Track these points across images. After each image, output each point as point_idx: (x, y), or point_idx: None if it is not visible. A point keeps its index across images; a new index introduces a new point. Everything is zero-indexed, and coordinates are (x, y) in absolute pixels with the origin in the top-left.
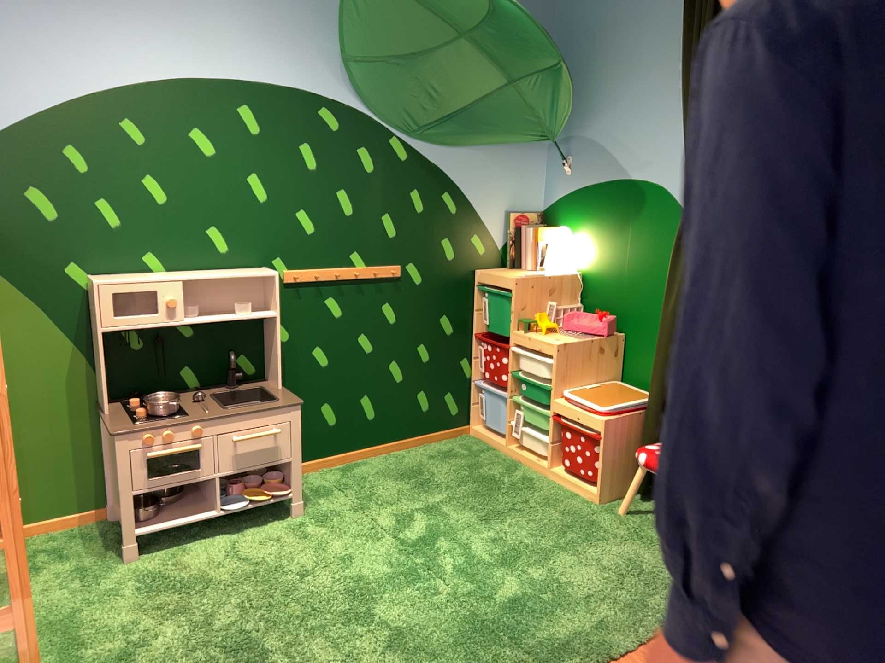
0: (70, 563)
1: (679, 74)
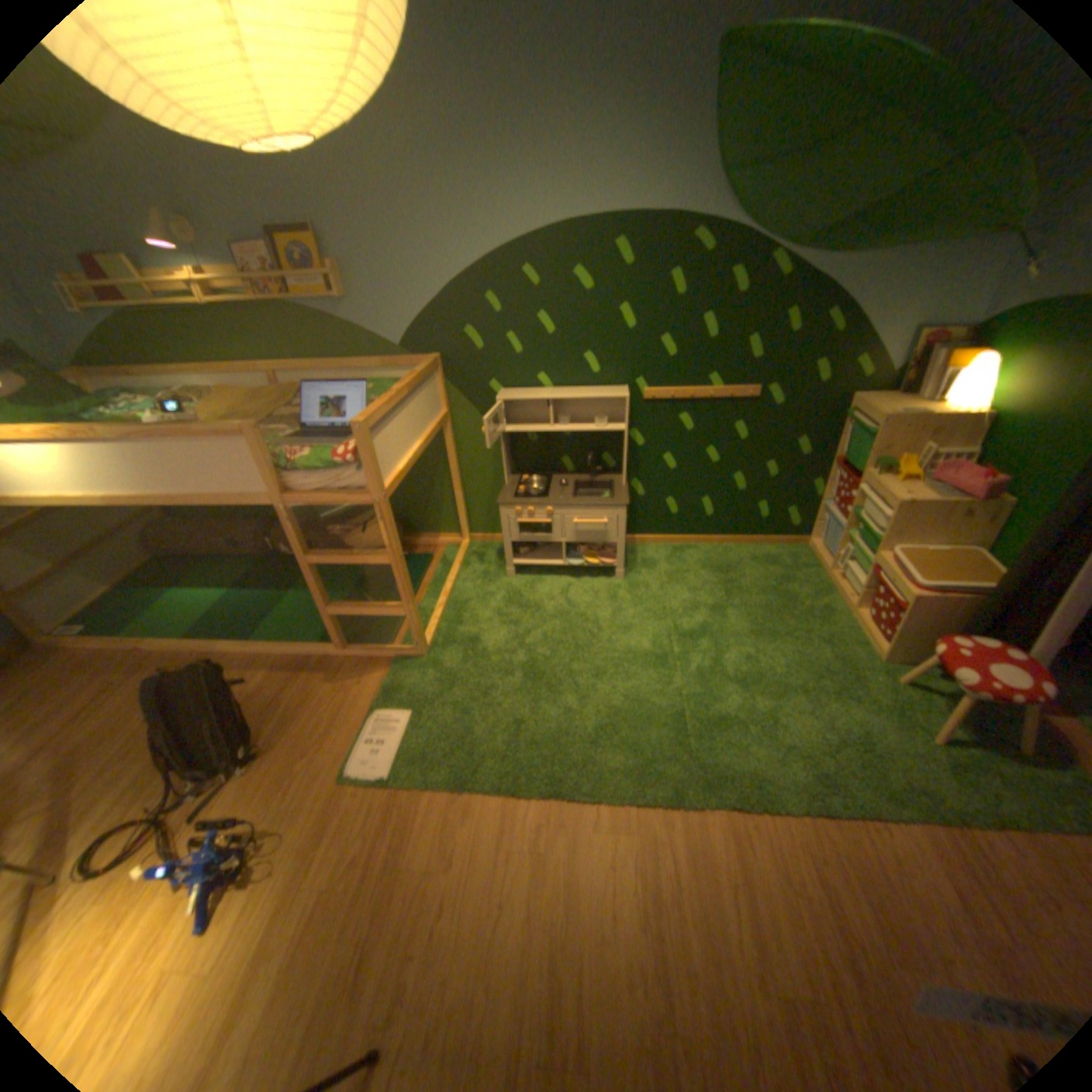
0: (483, 567)
1: None
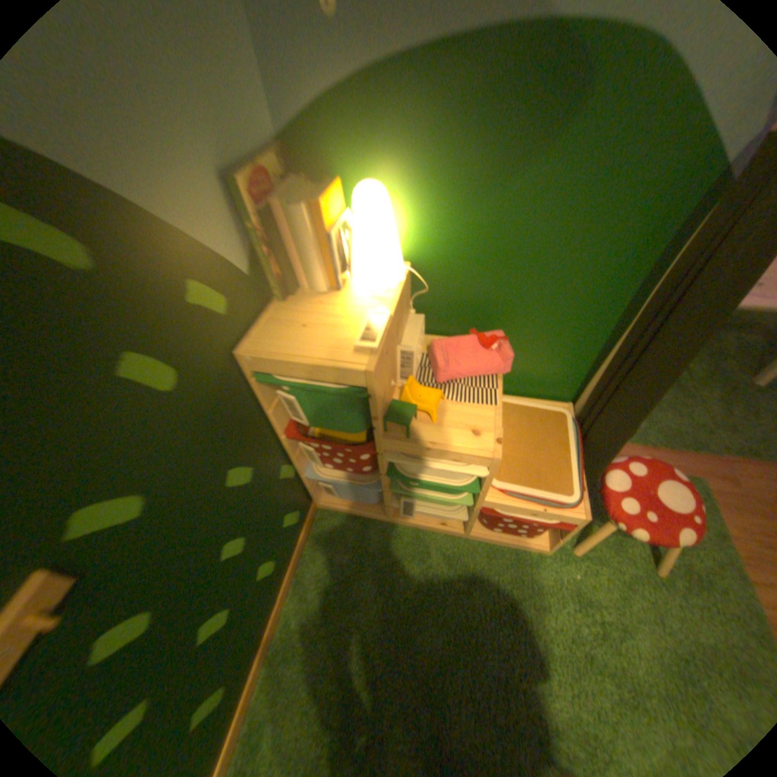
0: None
1: None
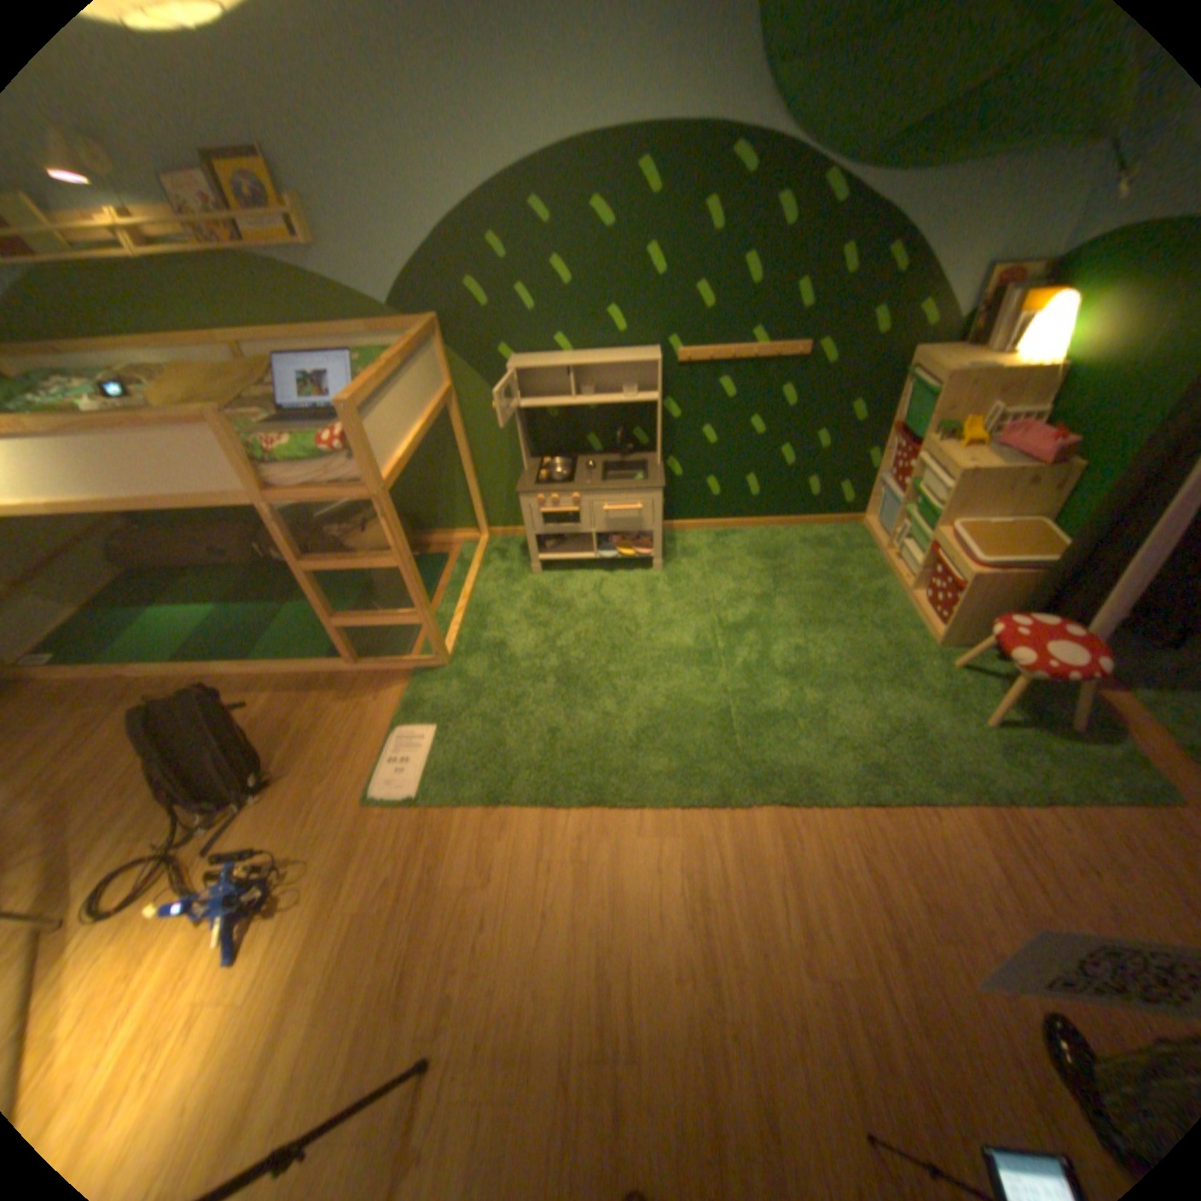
0: (505, 565)
1: None
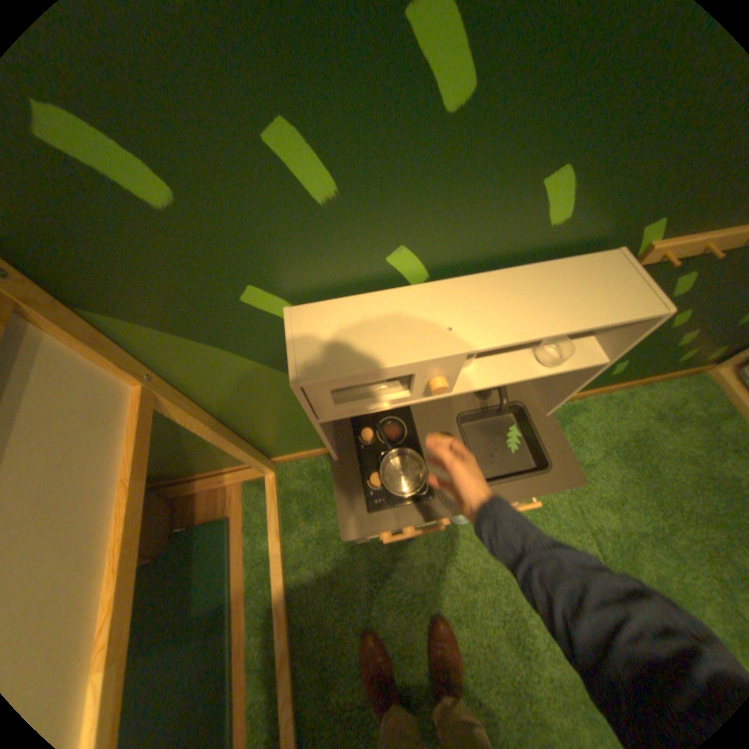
0: (314, 524)
1: None
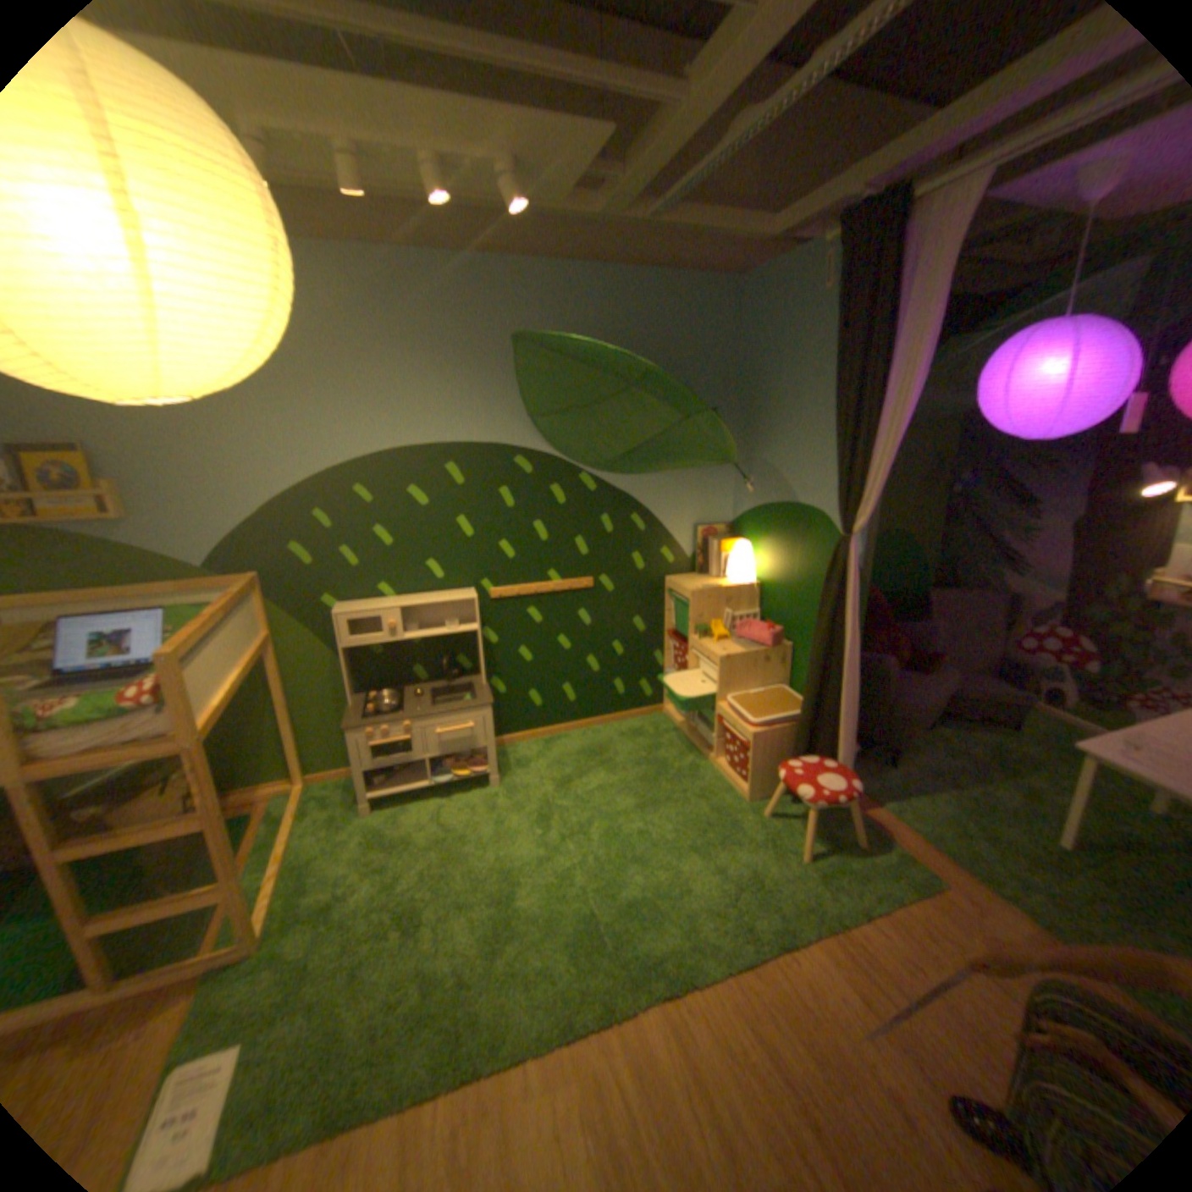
0: (326, 814)
1: (841, 407)
